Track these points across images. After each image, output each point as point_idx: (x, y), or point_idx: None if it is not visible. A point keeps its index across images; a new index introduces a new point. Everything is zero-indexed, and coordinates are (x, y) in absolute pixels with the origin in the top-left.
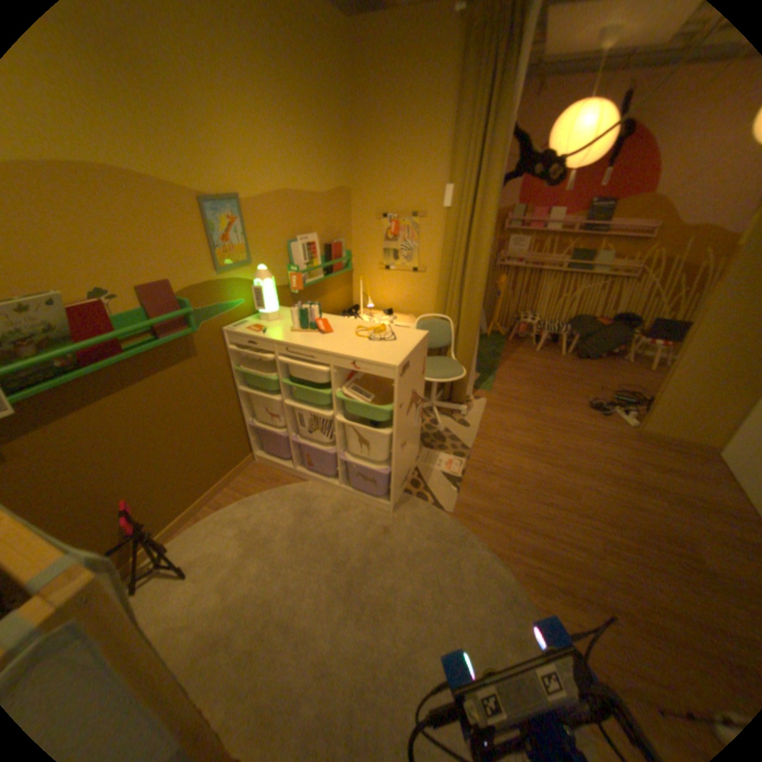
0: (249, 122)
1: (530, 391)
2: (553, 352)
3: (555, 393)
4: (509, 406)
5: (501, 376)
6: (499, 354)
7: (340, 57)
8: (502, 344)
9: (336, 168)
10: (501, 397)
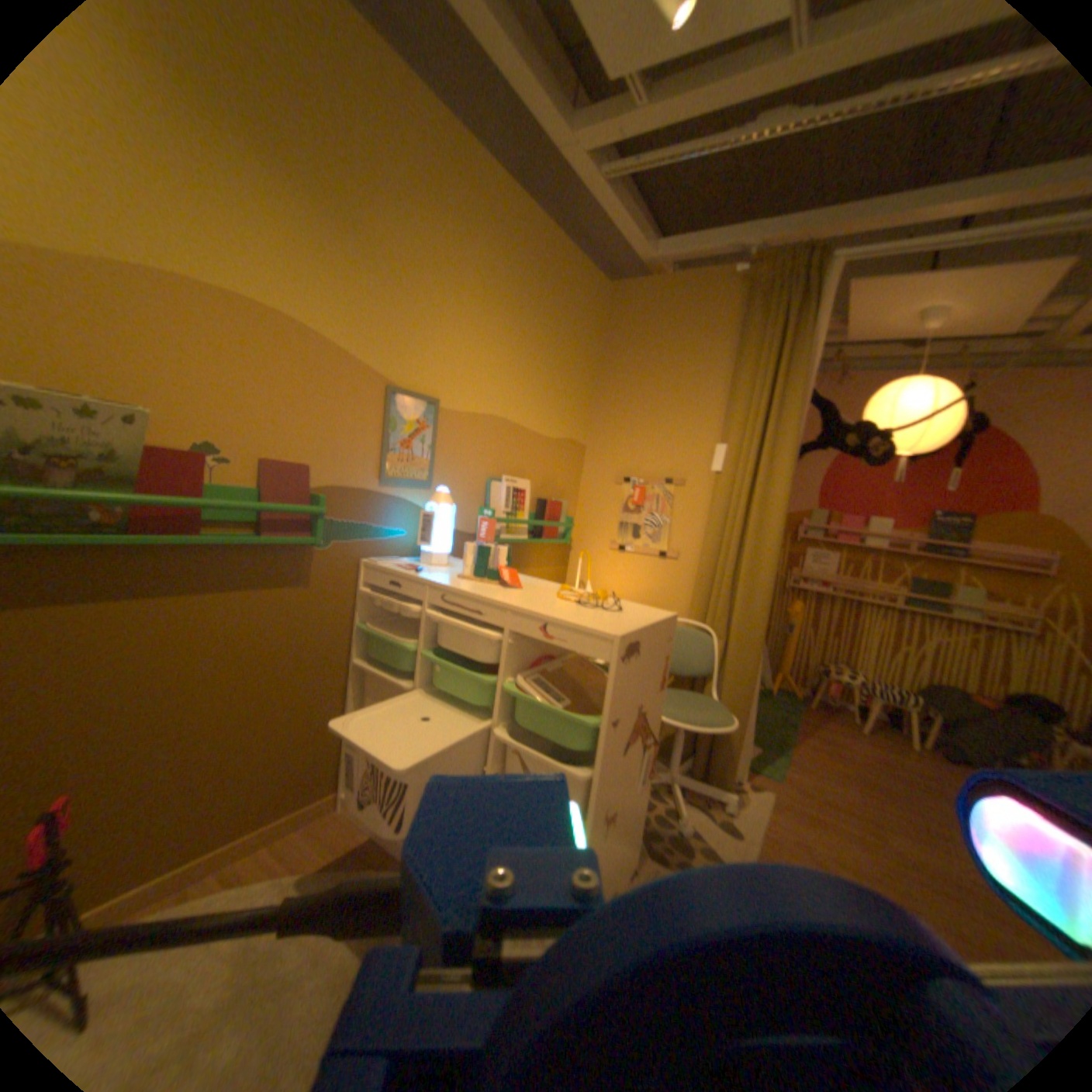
0: (478, 334)
1: (864, 803)
2: (899, 744)
3: (917, 817)
4: (825, 822)
5: (804, 763)
6: (797, 727)
7: (599, 312)
8: (802, 713)
9: (573, 417)
10: (806, 801)
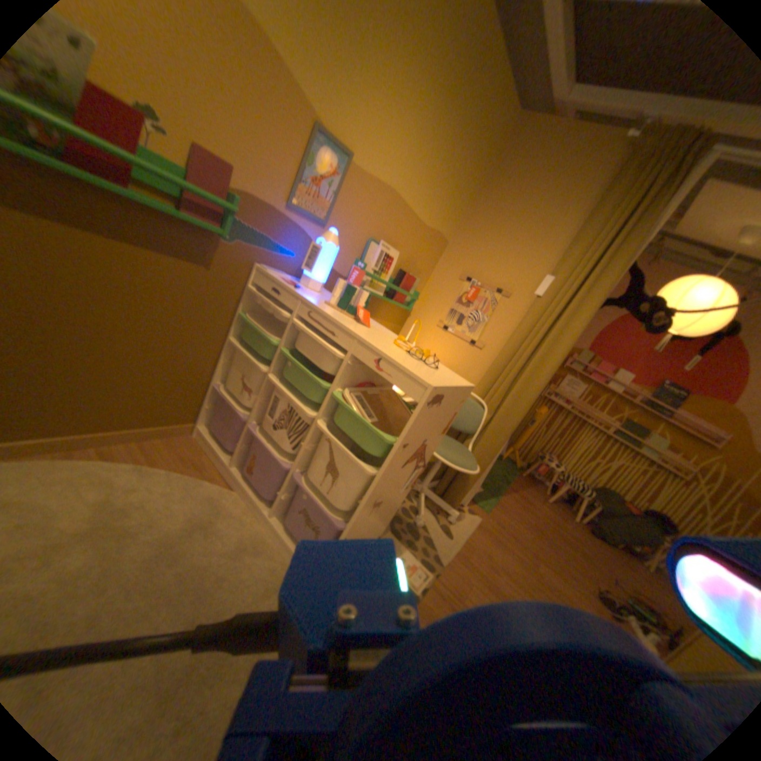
0: (404, 109)
1: (533, 542)
2: (567, 515)
3: (561, 561)
4: (506, 546)
5: (506, 507)
6: (509, 484)
7: (502, 133)
8: (516, 477)
9: (449, 215)
10: (499, 530)
